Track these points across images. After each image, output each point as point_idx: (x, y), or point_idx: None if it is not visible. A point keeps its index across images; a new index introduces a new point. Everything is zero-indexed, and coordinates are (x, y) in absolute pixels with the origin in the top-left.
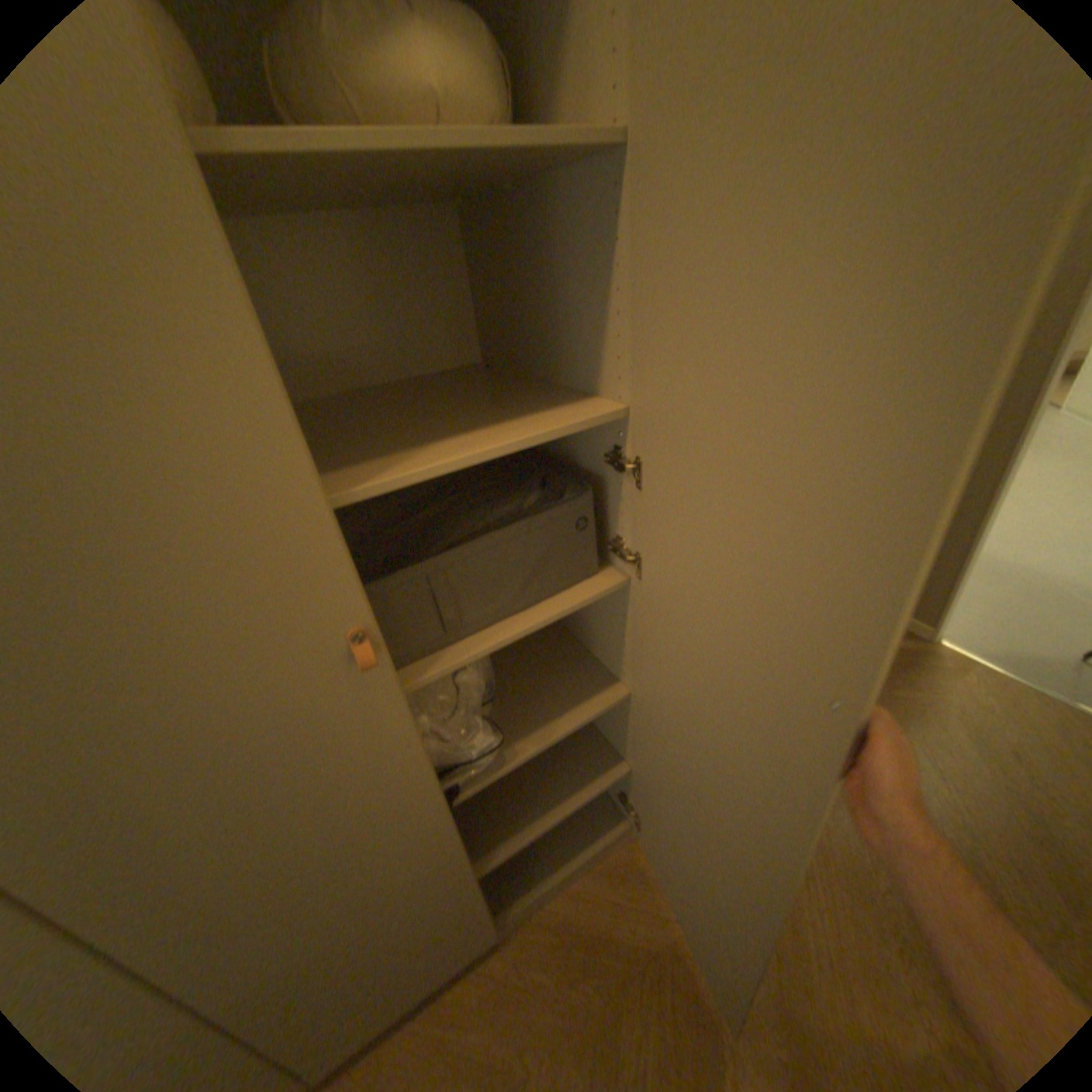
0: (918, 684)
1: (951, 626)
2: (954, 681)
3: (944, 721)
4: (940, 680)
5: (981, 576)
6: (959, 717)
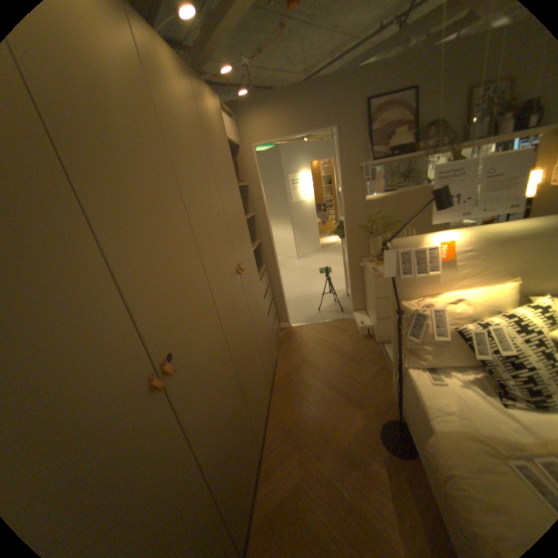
0: (294, 339)
1: (290, 320)
2: (301, 333)
3: (306, 344)
4: (298, 335)
5: (286, 304)
6: (308, 340)
